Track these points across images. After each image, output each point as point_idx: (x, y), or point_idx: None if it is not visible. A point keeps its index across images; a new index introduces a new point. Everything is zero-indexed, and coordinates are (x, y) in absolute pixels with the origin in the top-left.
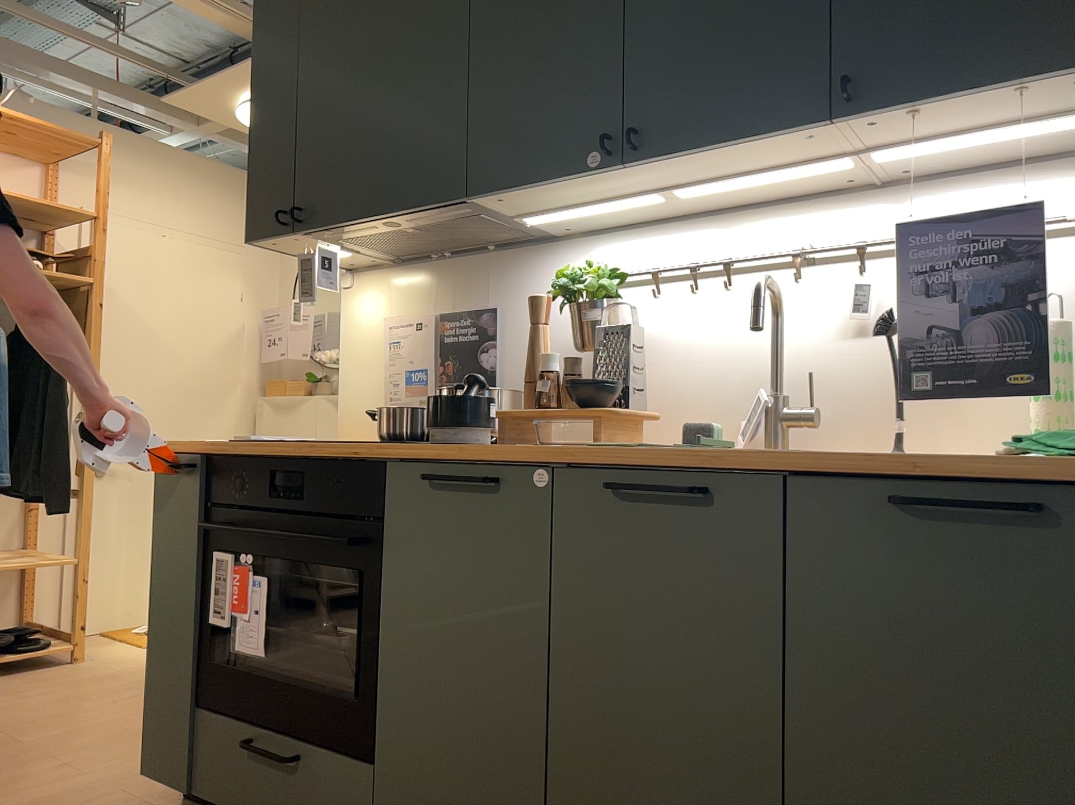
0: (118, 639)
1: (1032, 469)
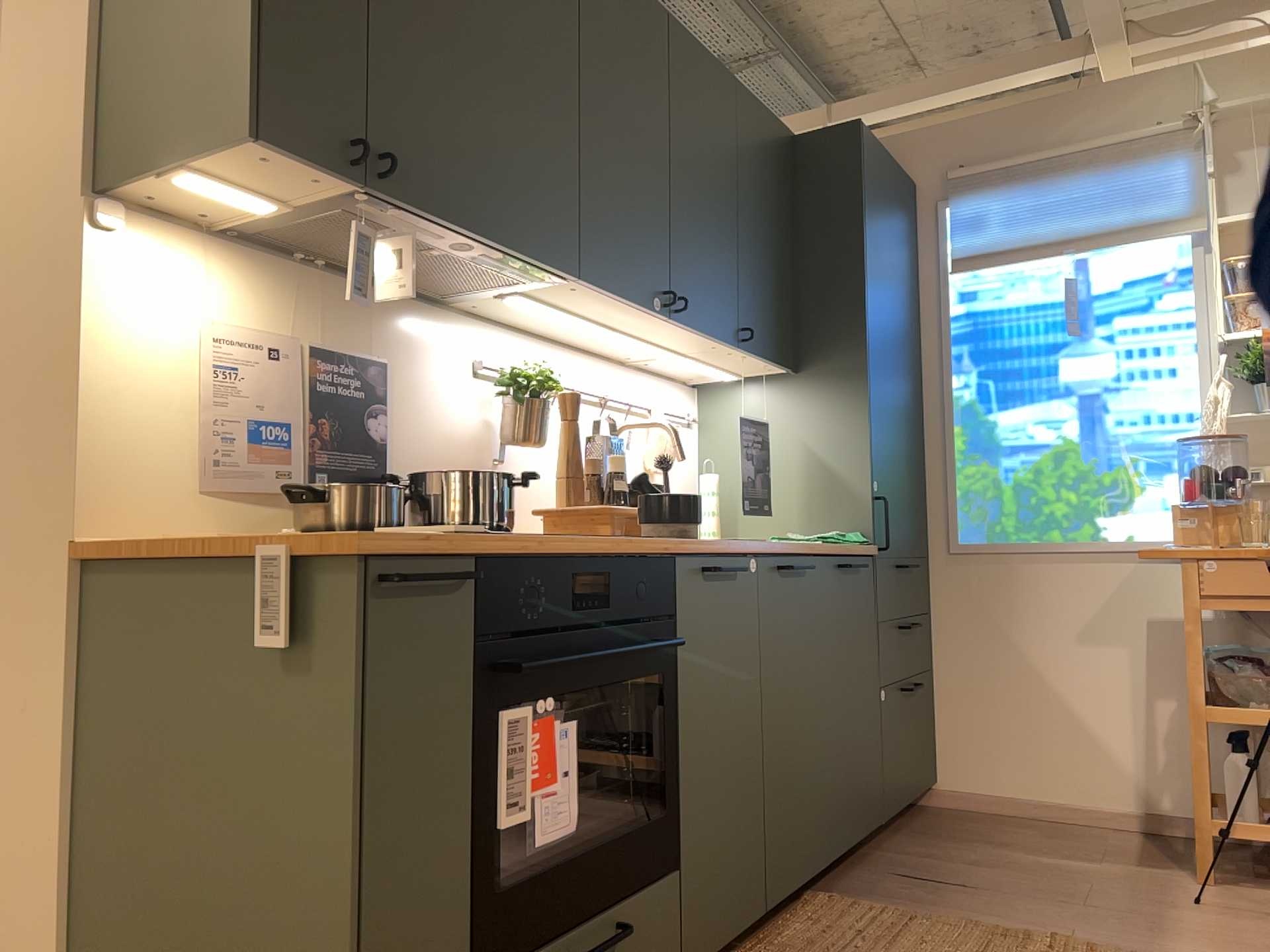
0: None
1: (854, 550)
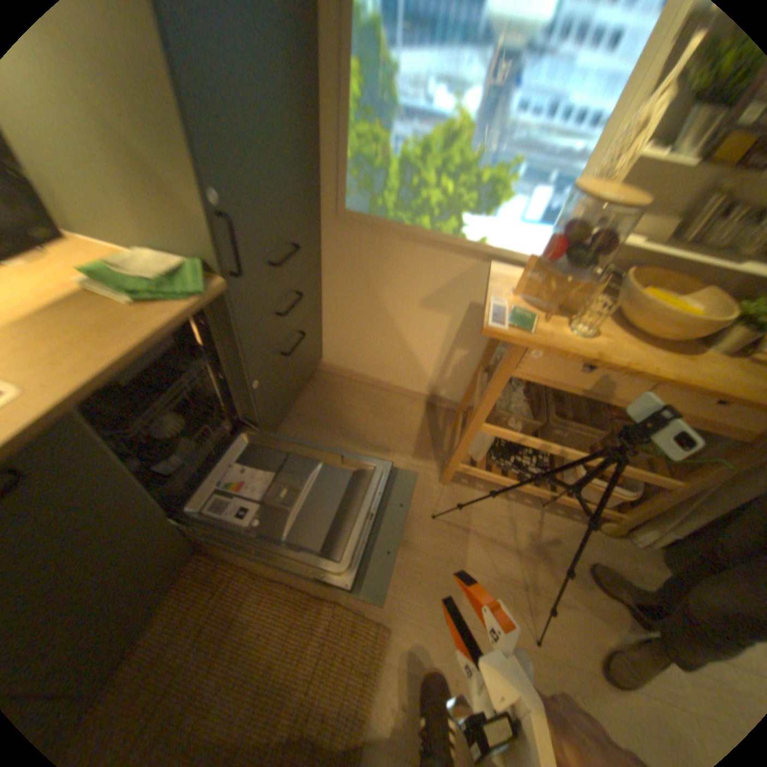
0: None
1: (174, 312)
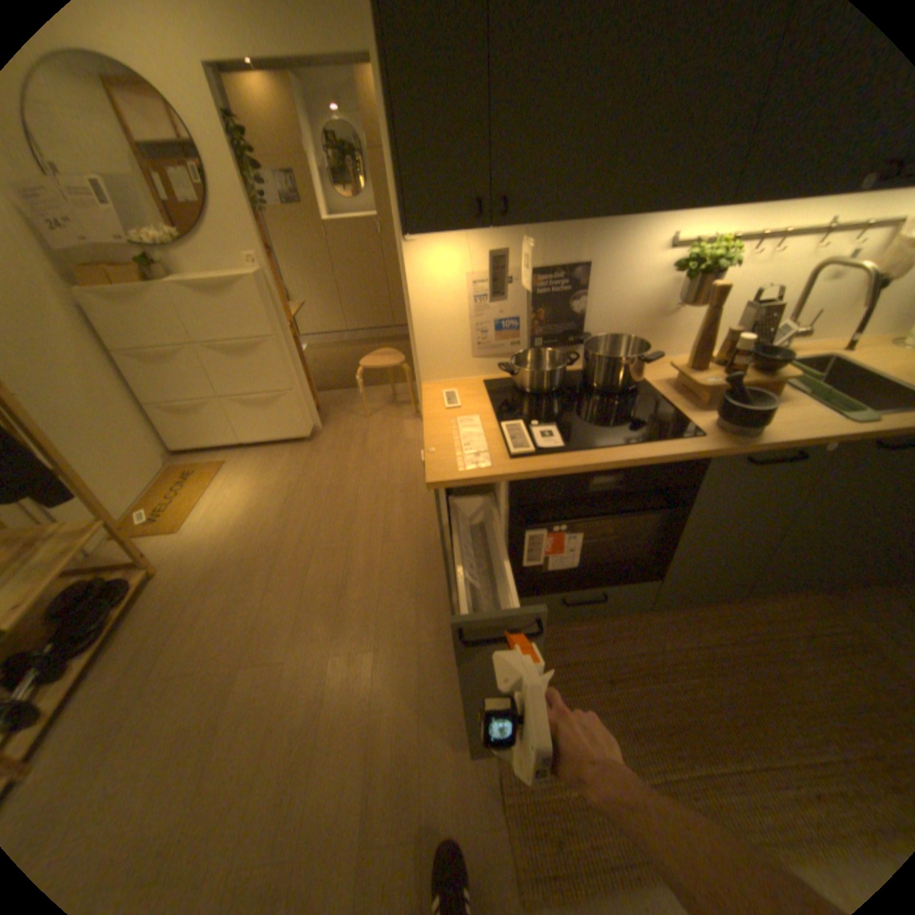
0: (137, 537)
1: None
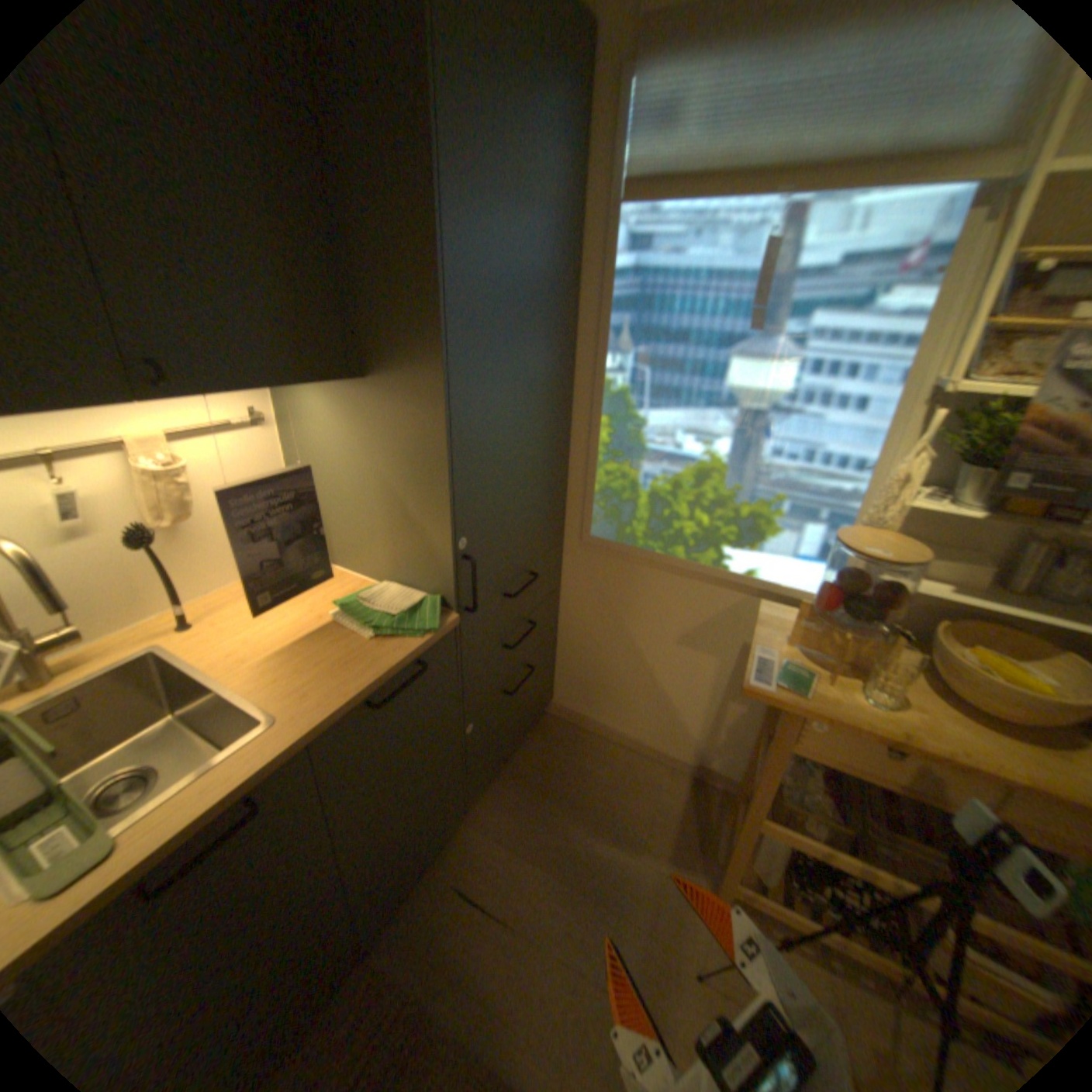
0: None
1: (411, 650)
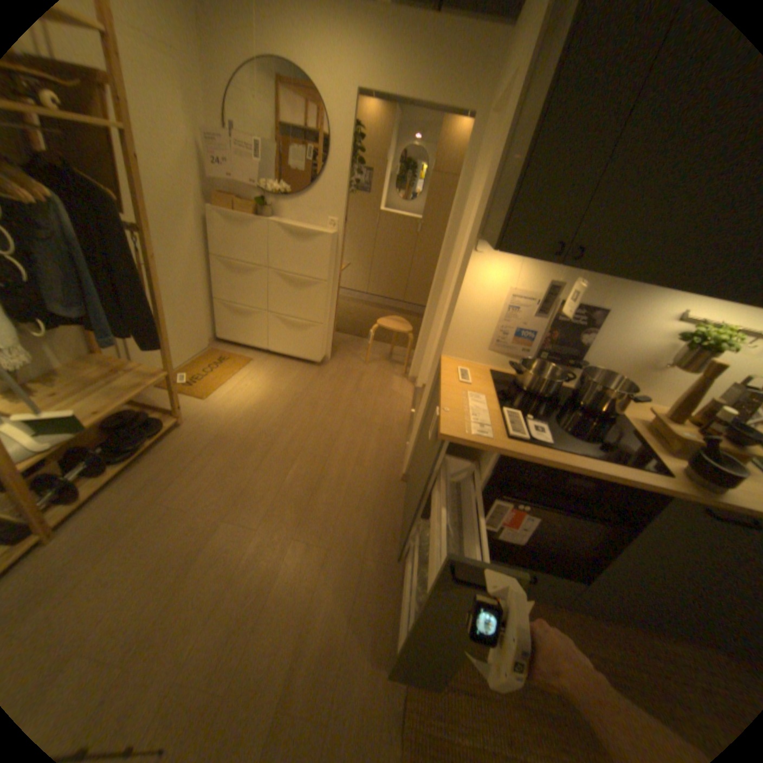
0: (175, 392)
1: None
